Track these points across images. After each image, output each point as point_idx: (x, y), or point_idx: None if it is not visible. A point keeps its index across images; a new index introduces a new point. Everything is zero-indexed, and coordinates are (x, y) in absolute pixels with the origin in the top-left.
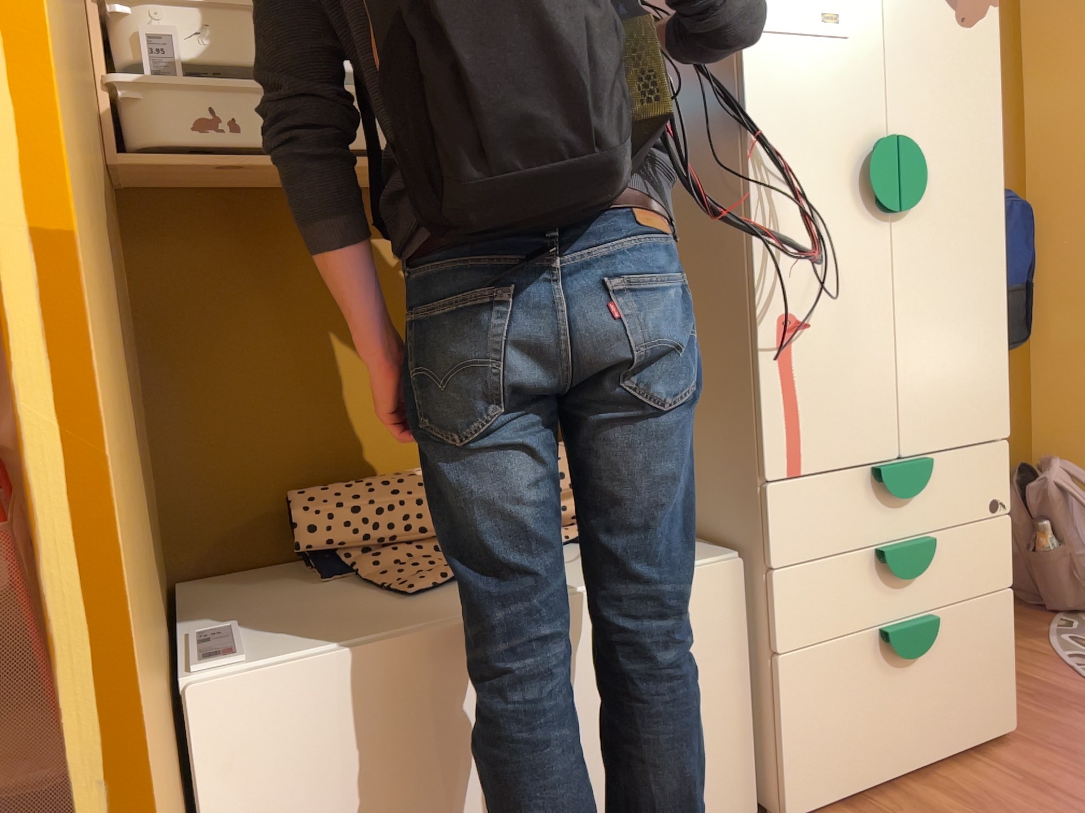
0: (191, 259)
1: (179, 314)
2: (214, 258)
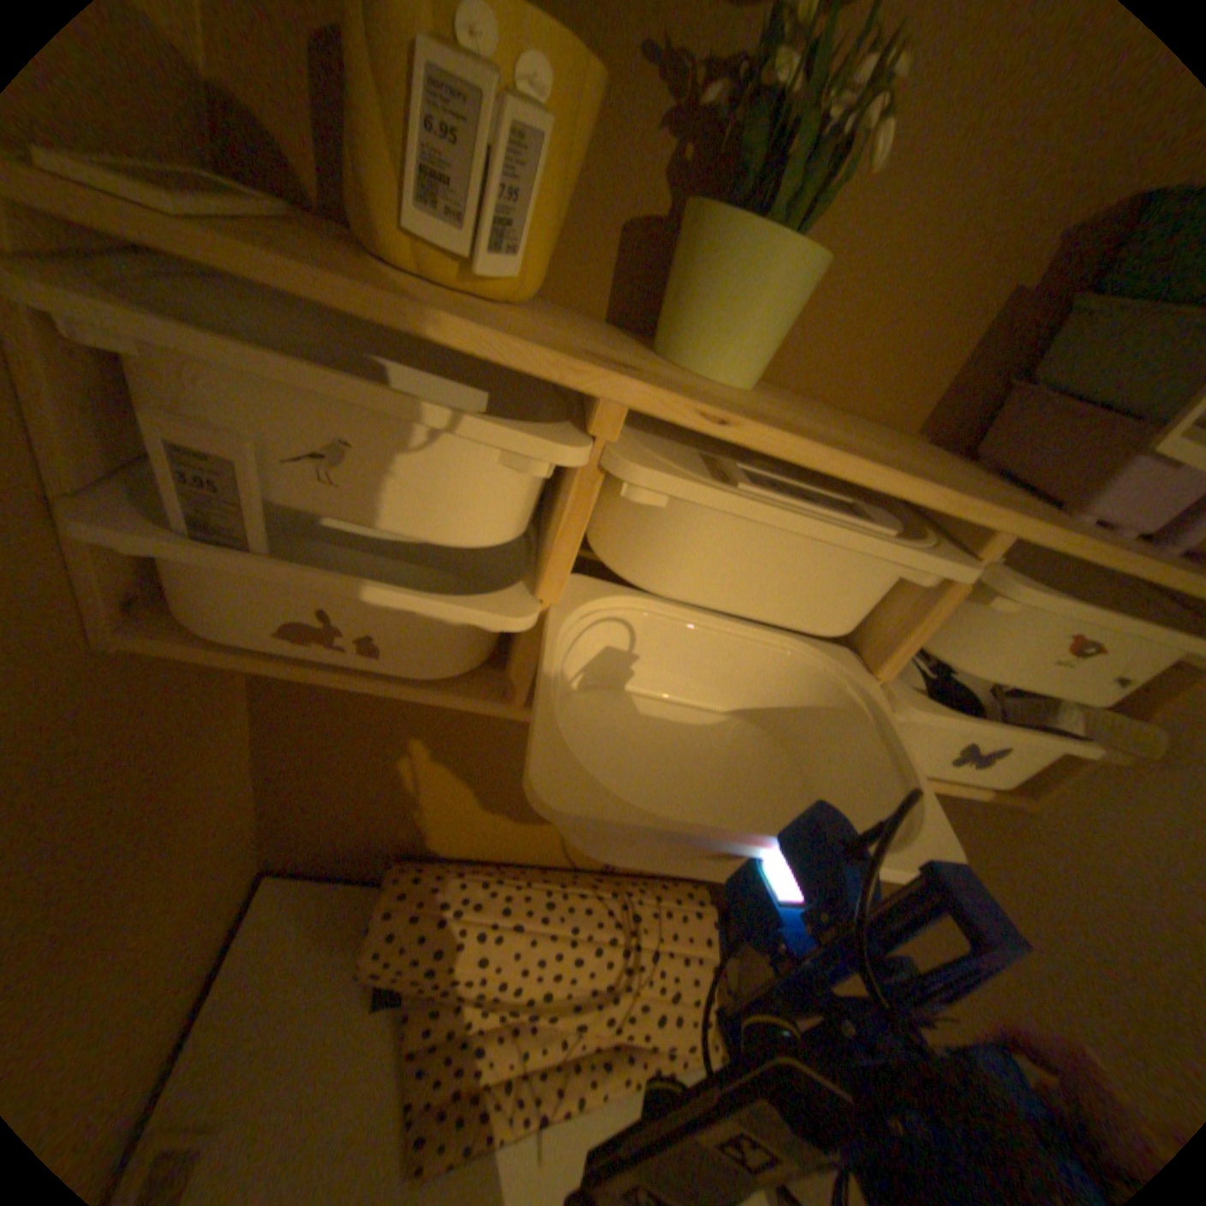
0: None
1: None
2: None
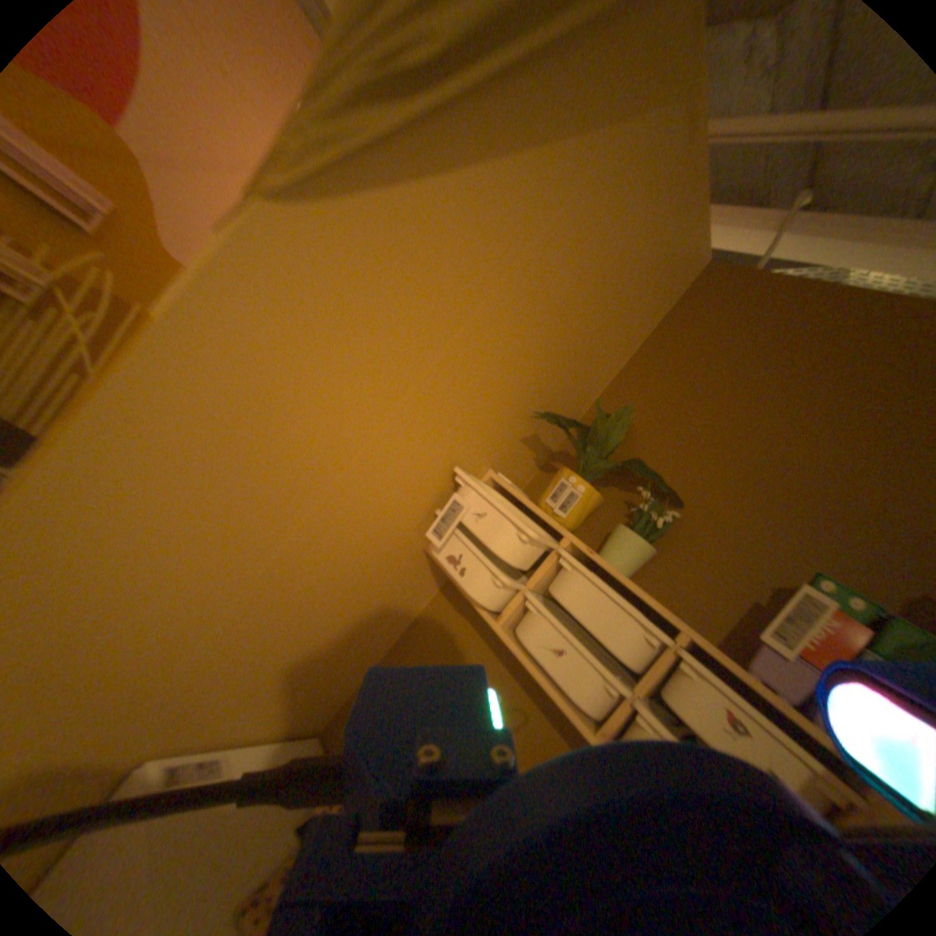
0: (455, 620)
1: (429, 636)
2: (463, 629)
